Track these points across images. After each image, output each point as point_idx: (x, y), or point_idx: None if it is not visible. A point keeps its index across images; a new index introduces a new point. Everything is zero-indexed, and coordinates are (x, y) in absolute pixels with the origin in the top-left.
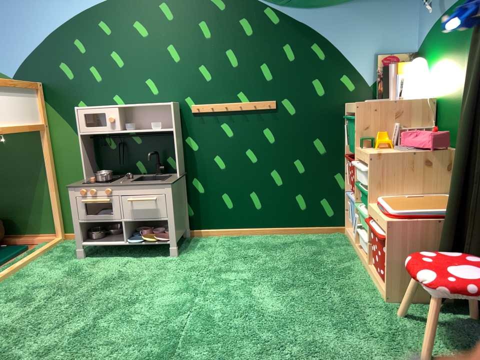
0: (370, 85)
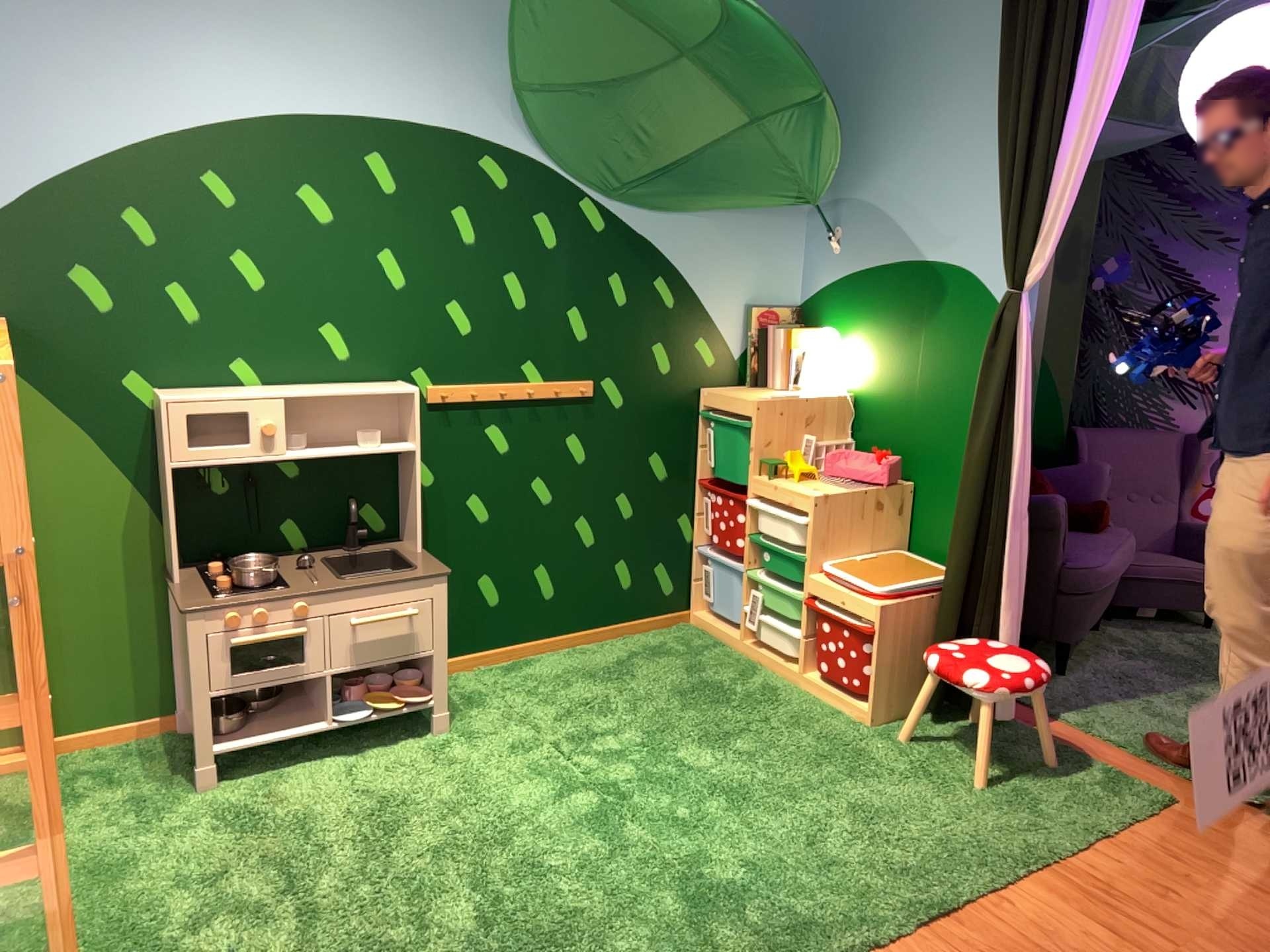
0: (739, 360)
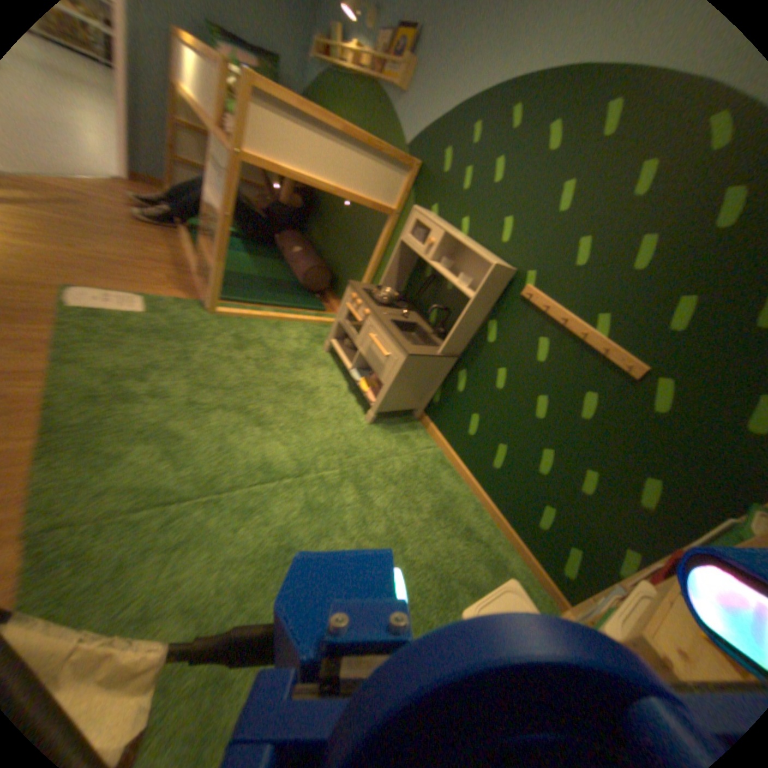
0: None
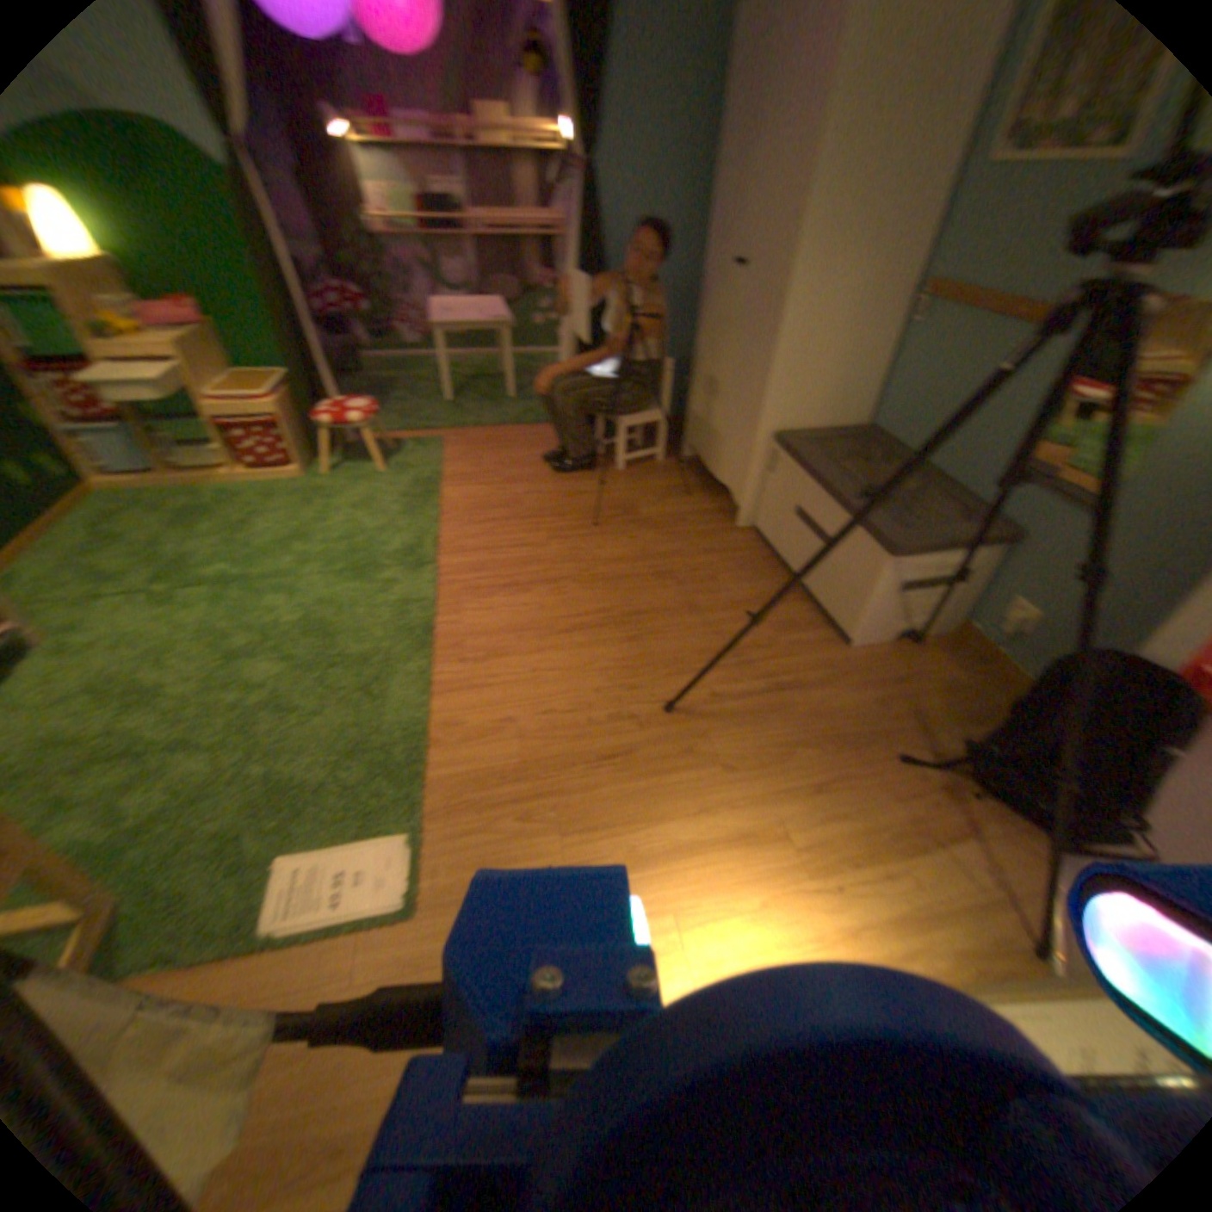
0: None
